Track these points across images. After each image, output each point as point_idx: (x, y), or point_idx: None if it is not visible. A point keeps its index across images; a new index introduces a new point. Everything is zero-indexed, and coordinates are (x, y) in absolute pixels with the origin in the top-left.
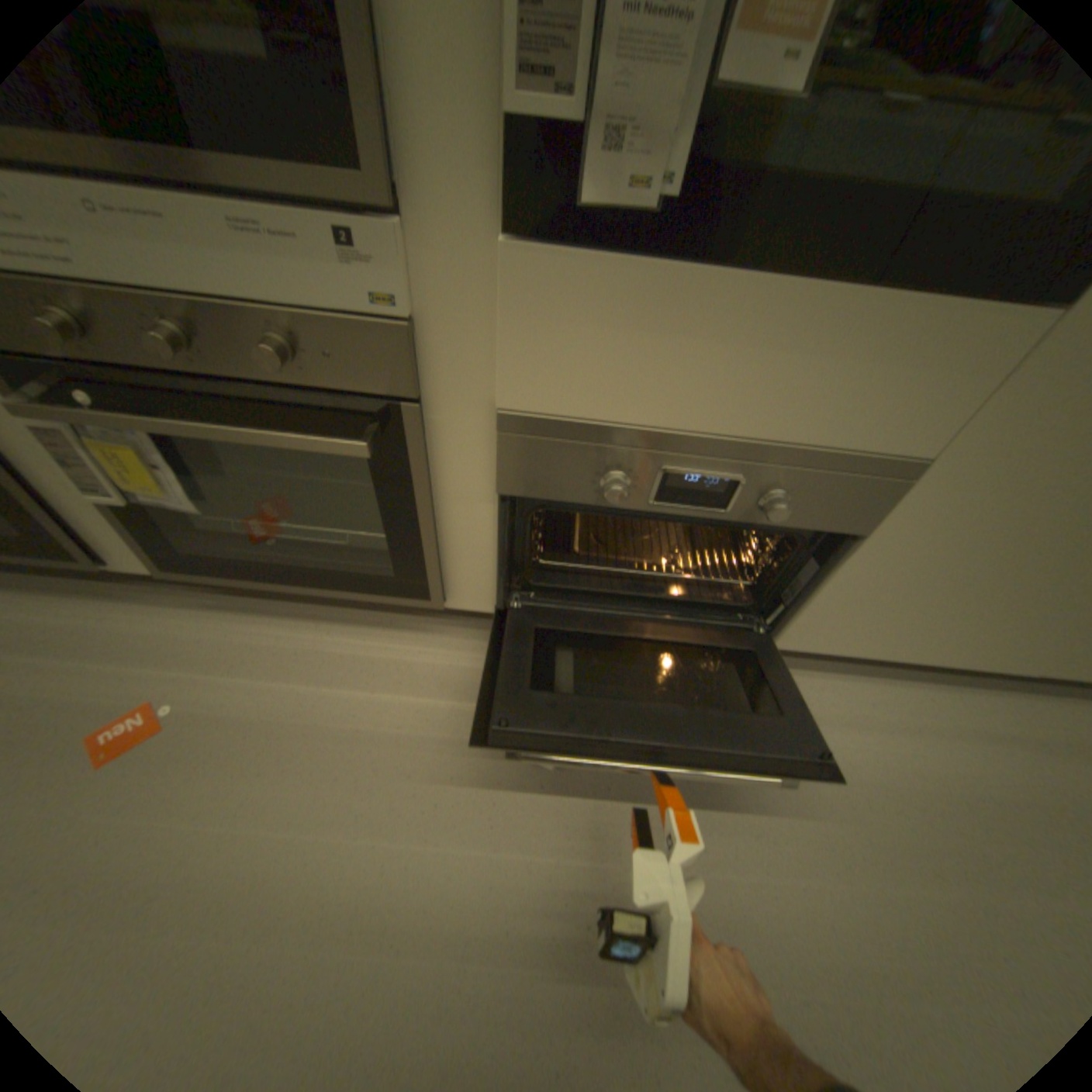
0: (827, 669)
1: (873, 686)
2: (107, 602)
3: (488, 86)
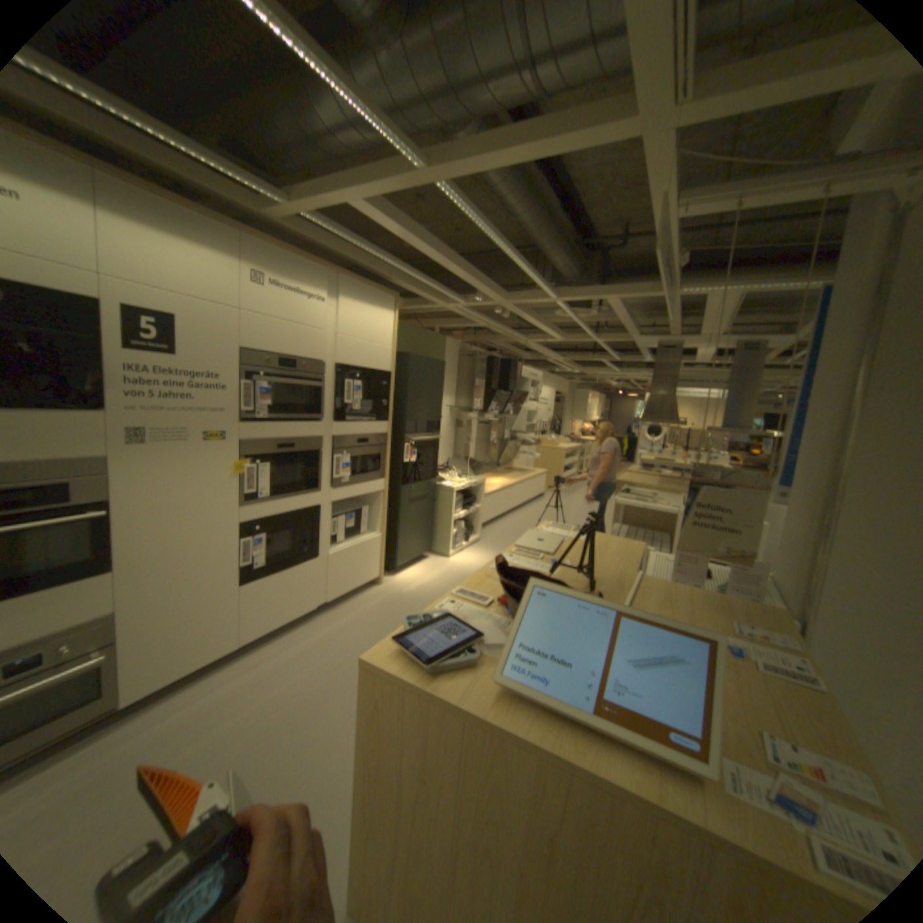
0: (160, 702)
1: (183, 694)
2: None
3: None
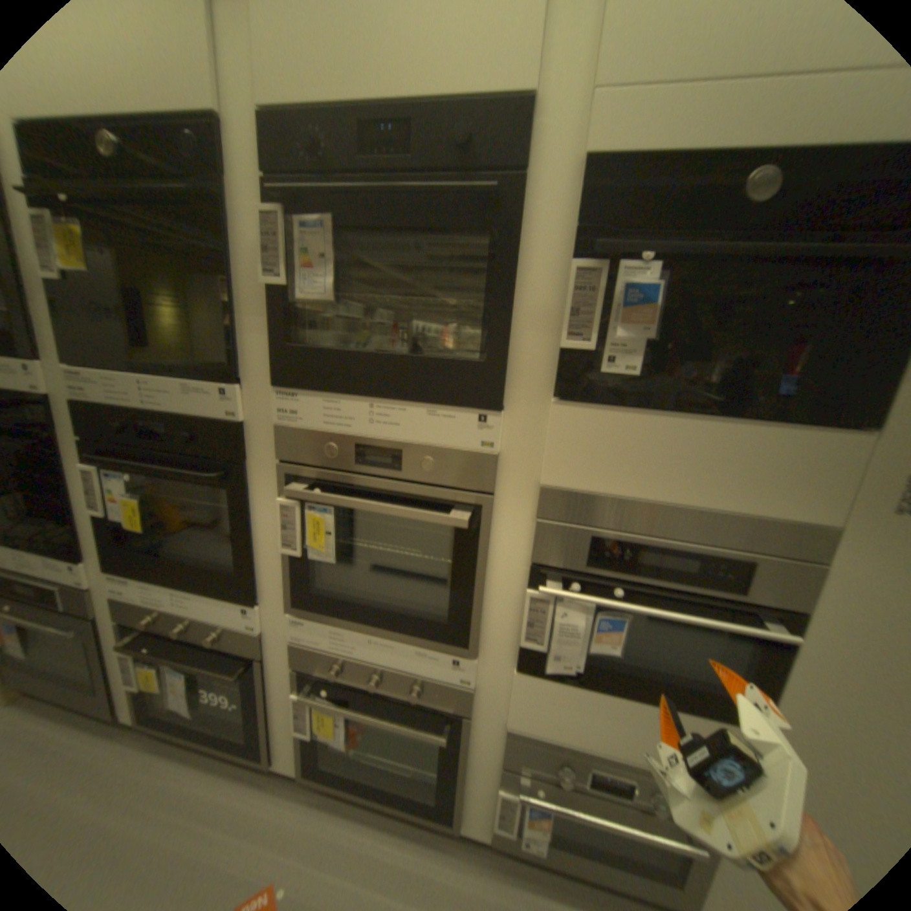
0: None
1: None
2: (257, 792)
3: (515, 635)
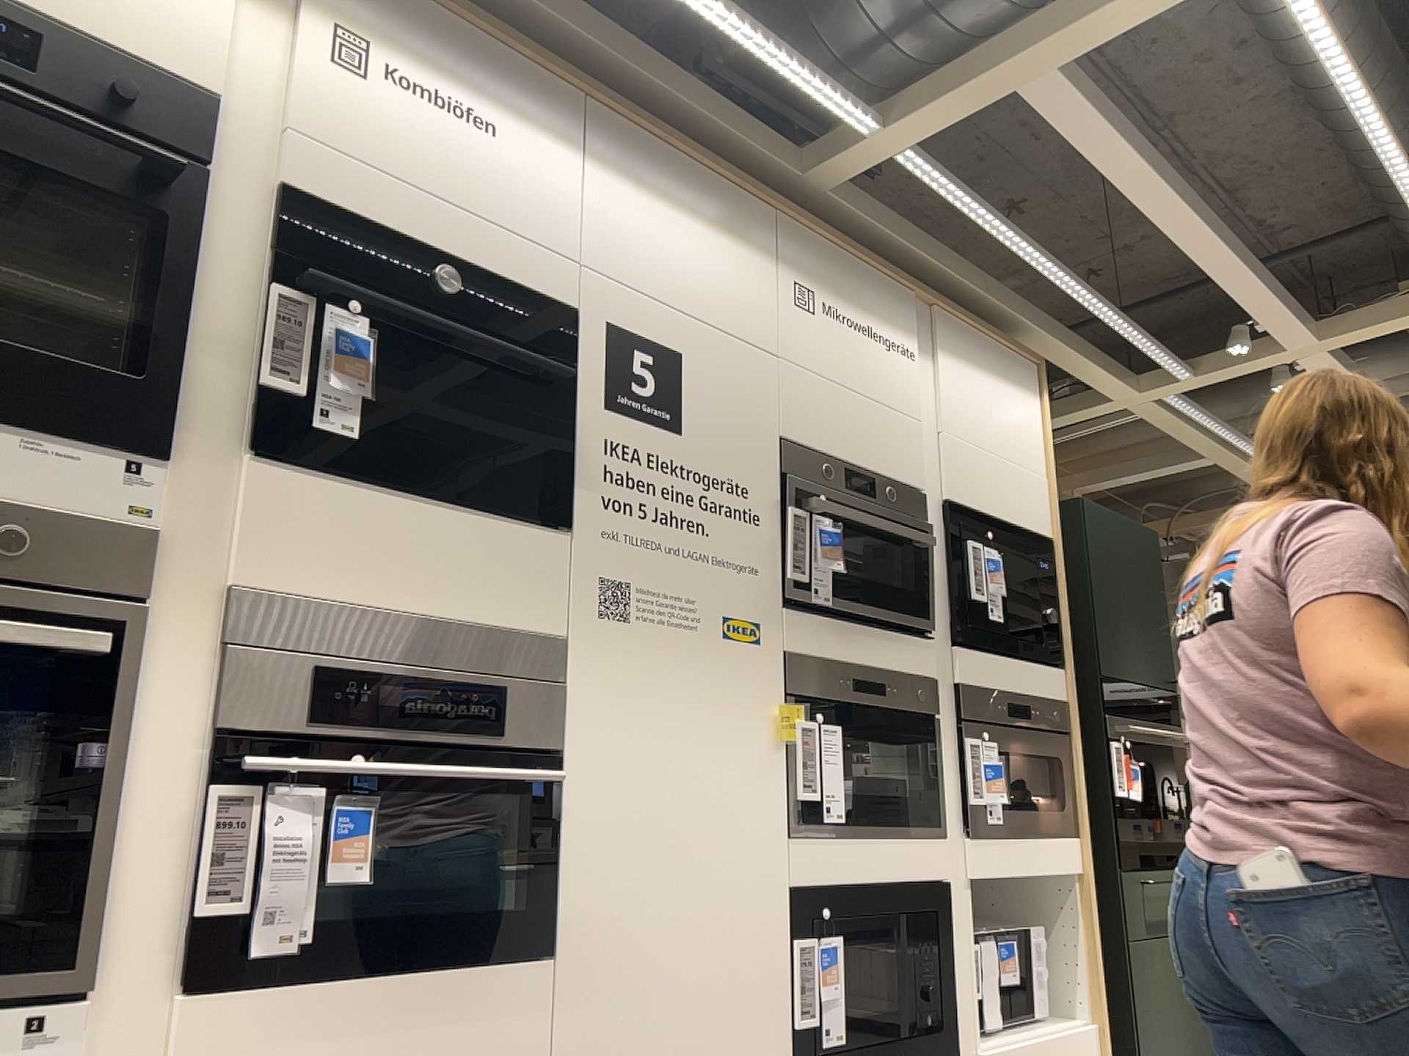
0: None
1: None
2: None
3: (176, 909)
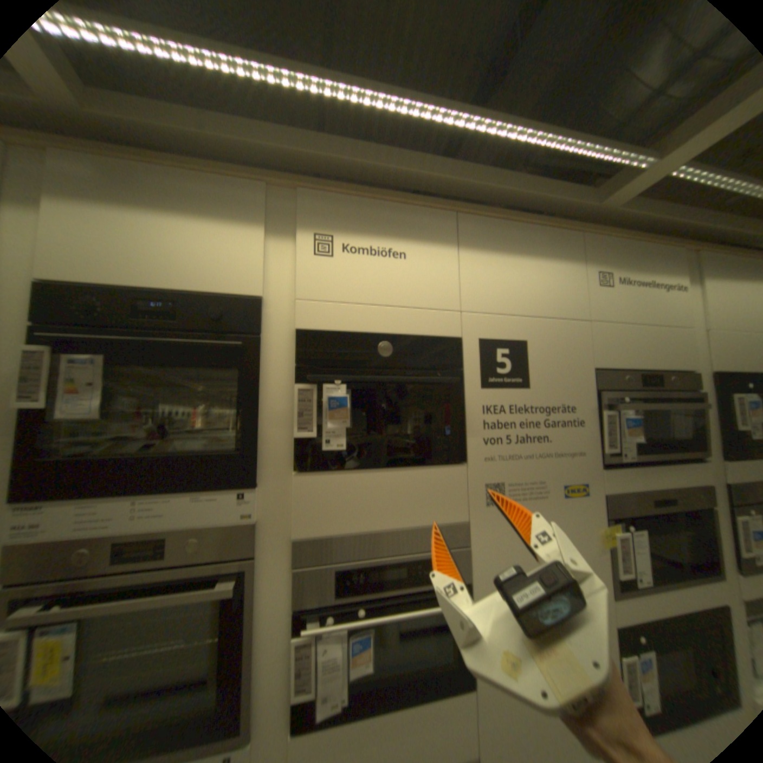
0: None
1: None
2: None
3: (285, 692)
